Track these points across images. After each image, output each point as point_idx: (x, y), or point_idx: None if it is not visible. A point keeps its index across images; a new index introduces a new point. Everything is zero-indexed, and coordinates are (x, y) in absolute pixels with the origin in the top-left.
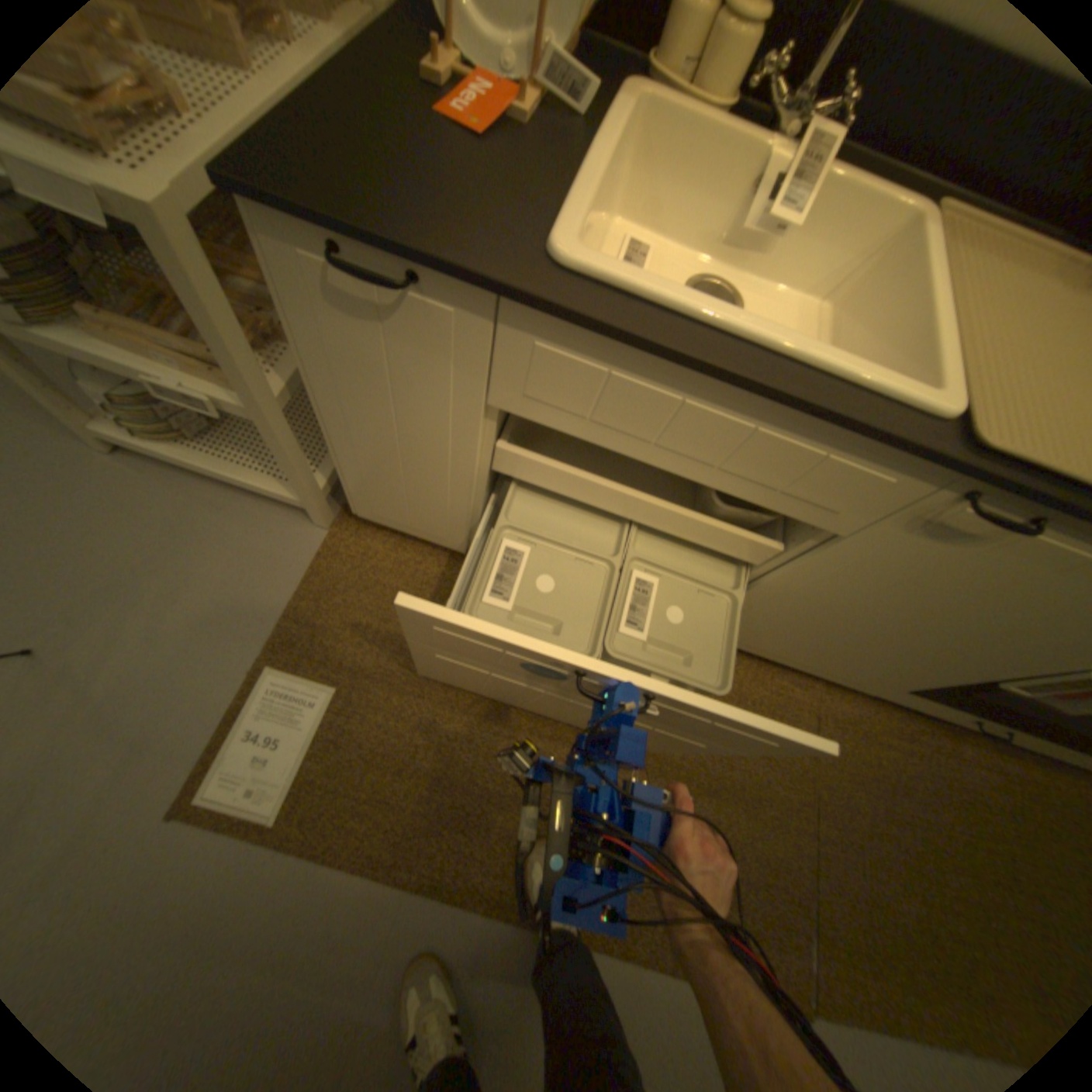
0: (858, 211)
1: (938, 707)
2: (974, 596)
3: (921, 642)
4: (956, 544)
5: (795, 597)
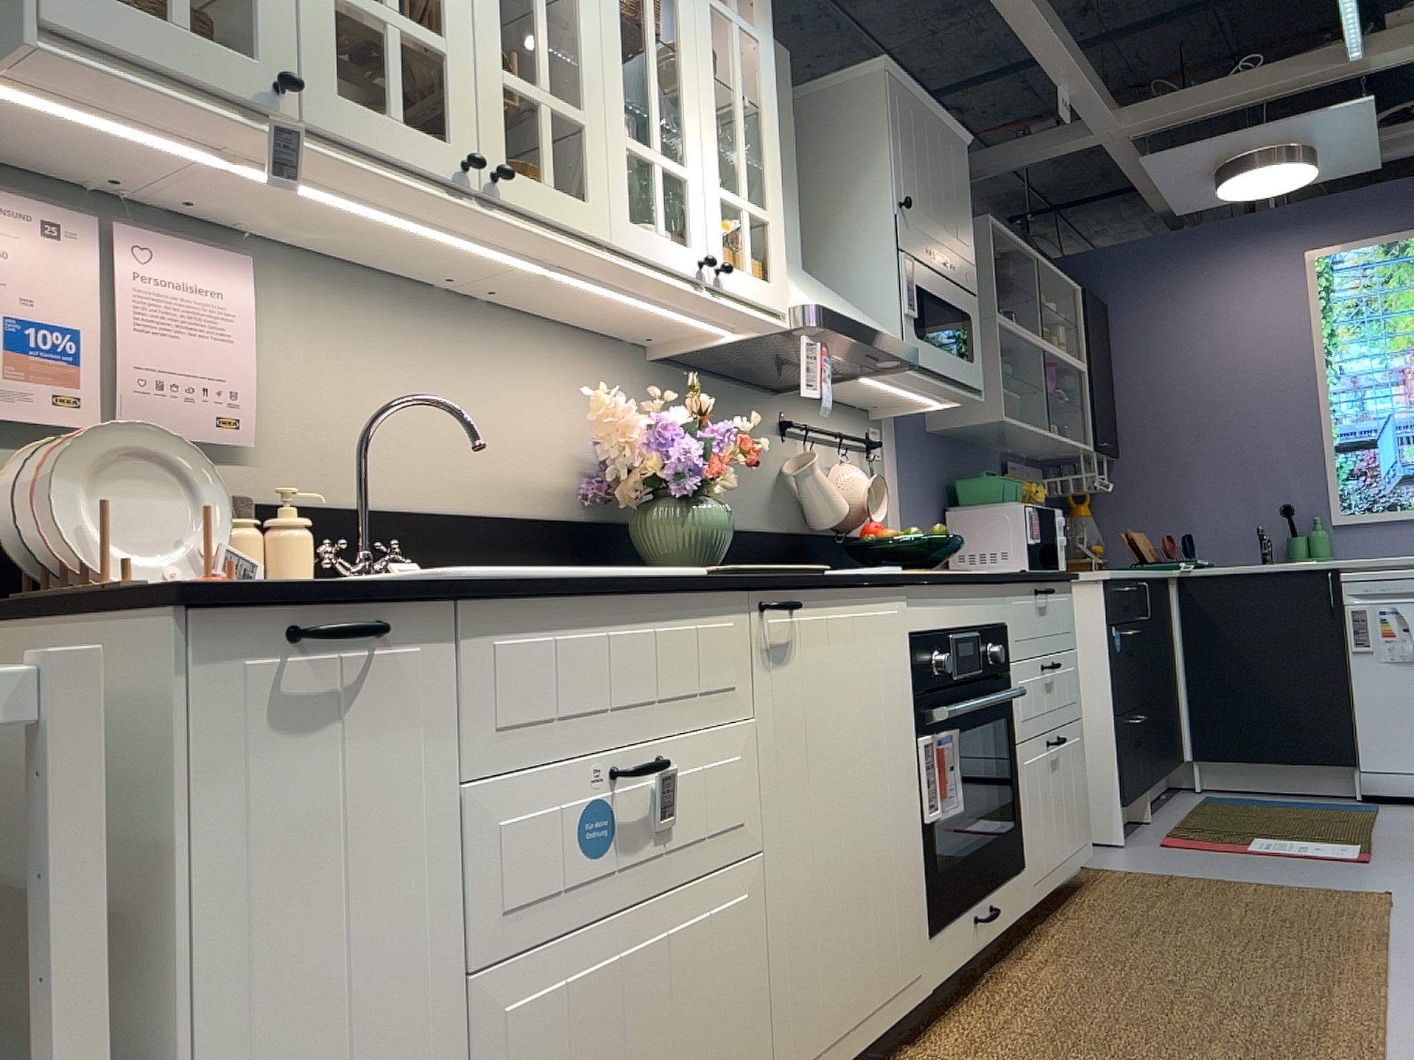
0: None
1: (951, 935)
2: (833, 716)
3: (867, 821)
4: (788, 664)
5: (788, 856)
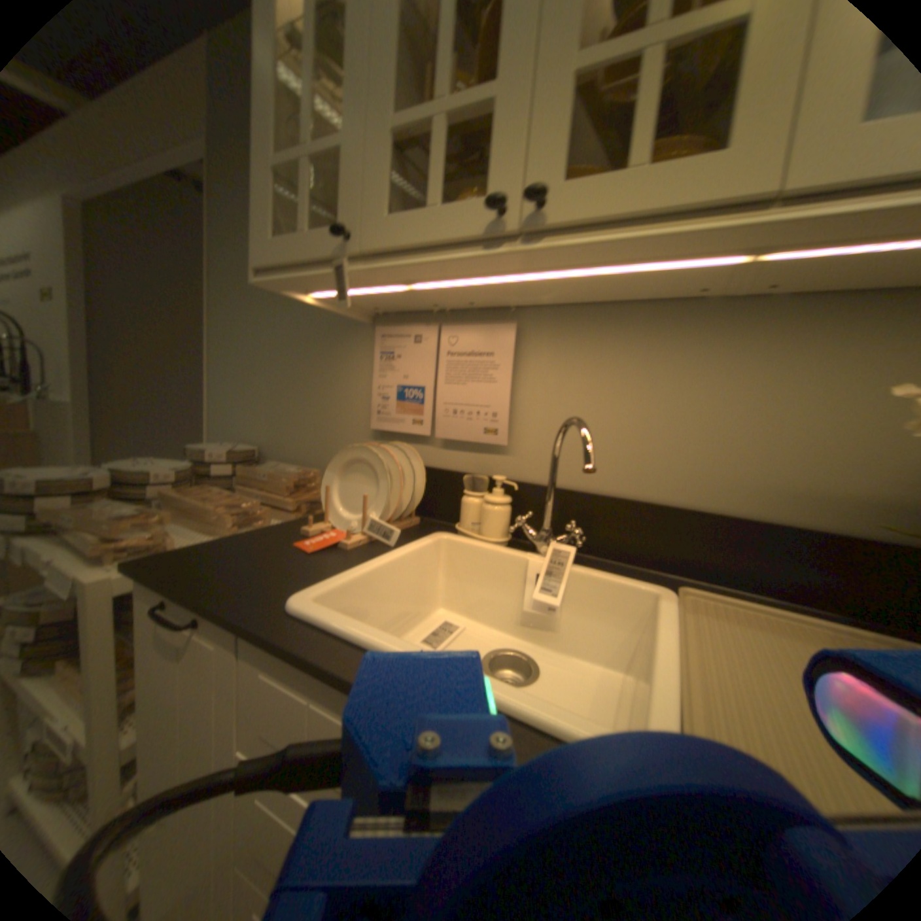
0: (613, 596)
1: None
2: None
3: None
4: None
5: None
